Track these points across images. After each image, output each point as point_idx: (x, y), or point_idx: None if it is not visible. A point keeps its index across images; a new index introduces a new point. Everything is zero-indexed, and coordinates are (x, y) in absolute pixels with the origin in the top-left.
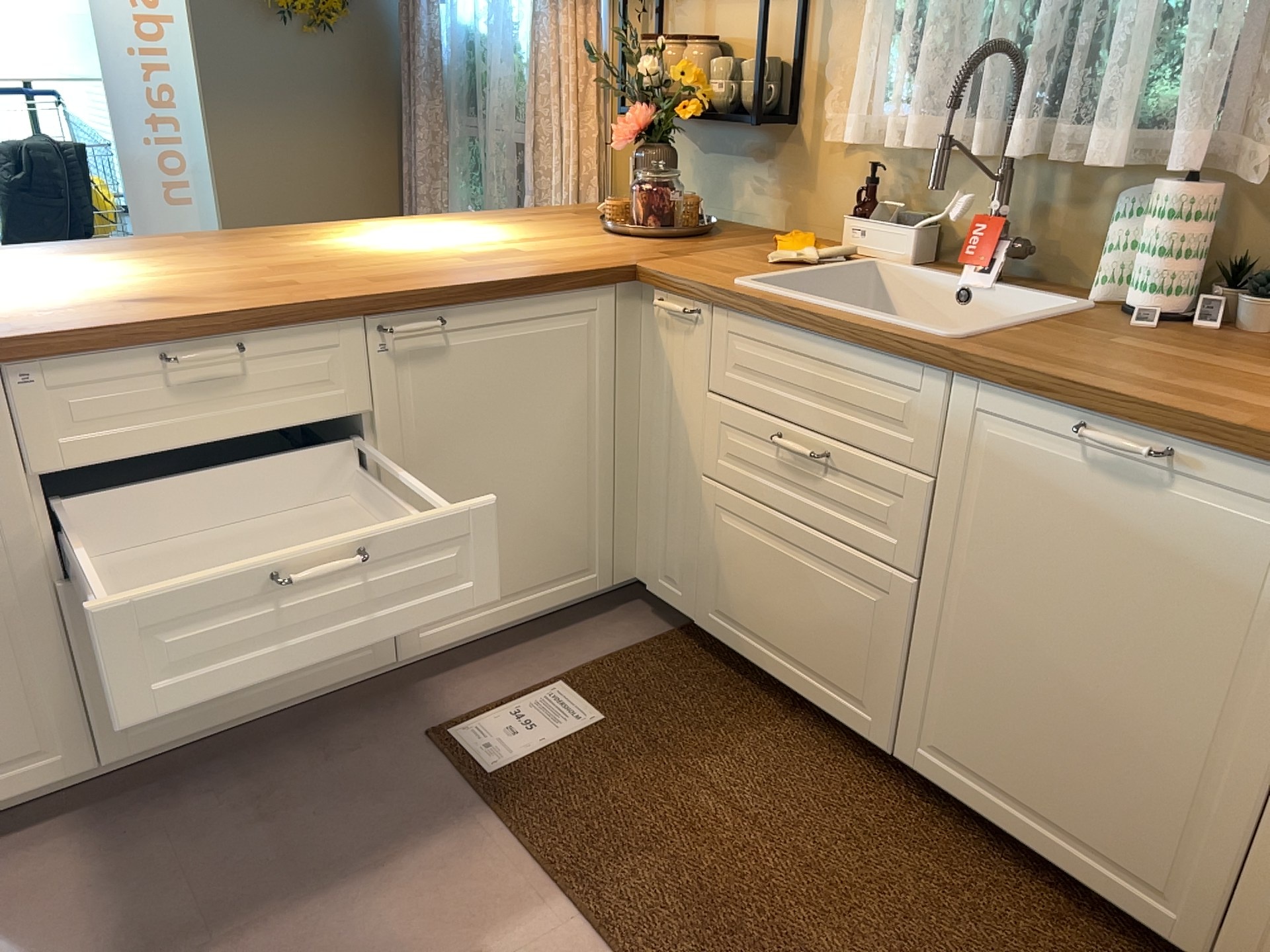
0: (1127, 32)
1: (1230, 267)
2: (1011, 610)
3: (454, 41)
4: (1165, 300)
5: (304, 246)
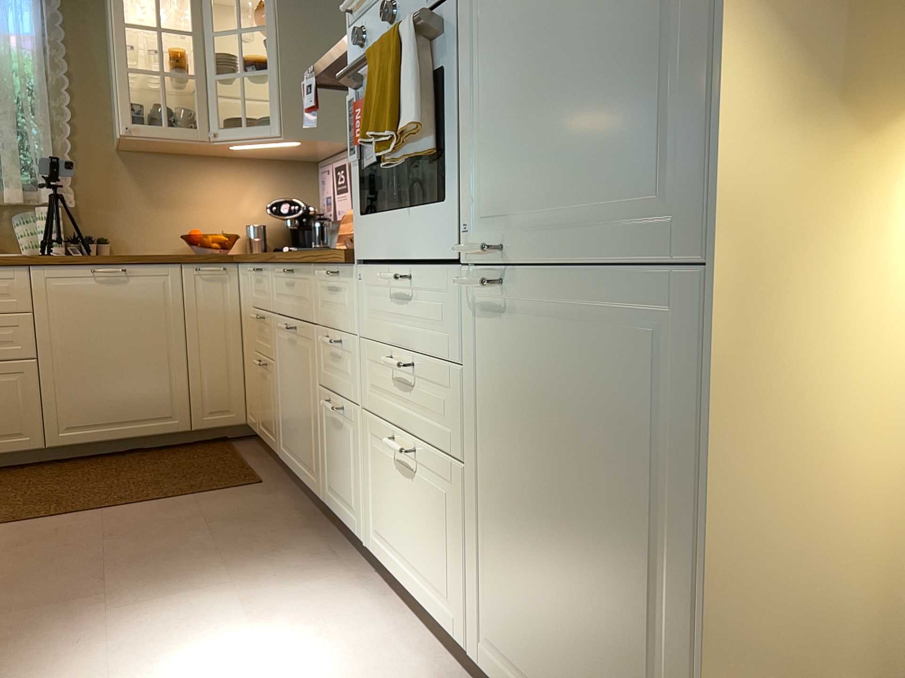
0: (10, 153)
1: (70, 238)
2: (85, 349)
3: None
4: (60, 248)
5: None
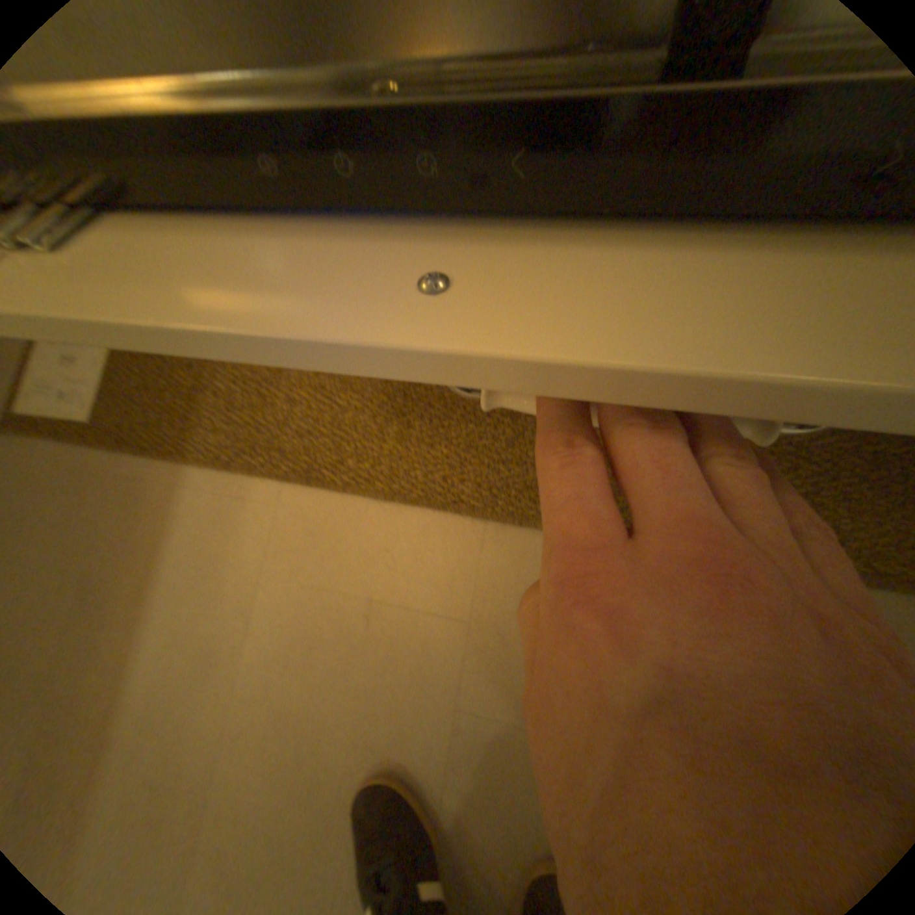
0: None
1: None
2: None
3: None
4: None
5: None
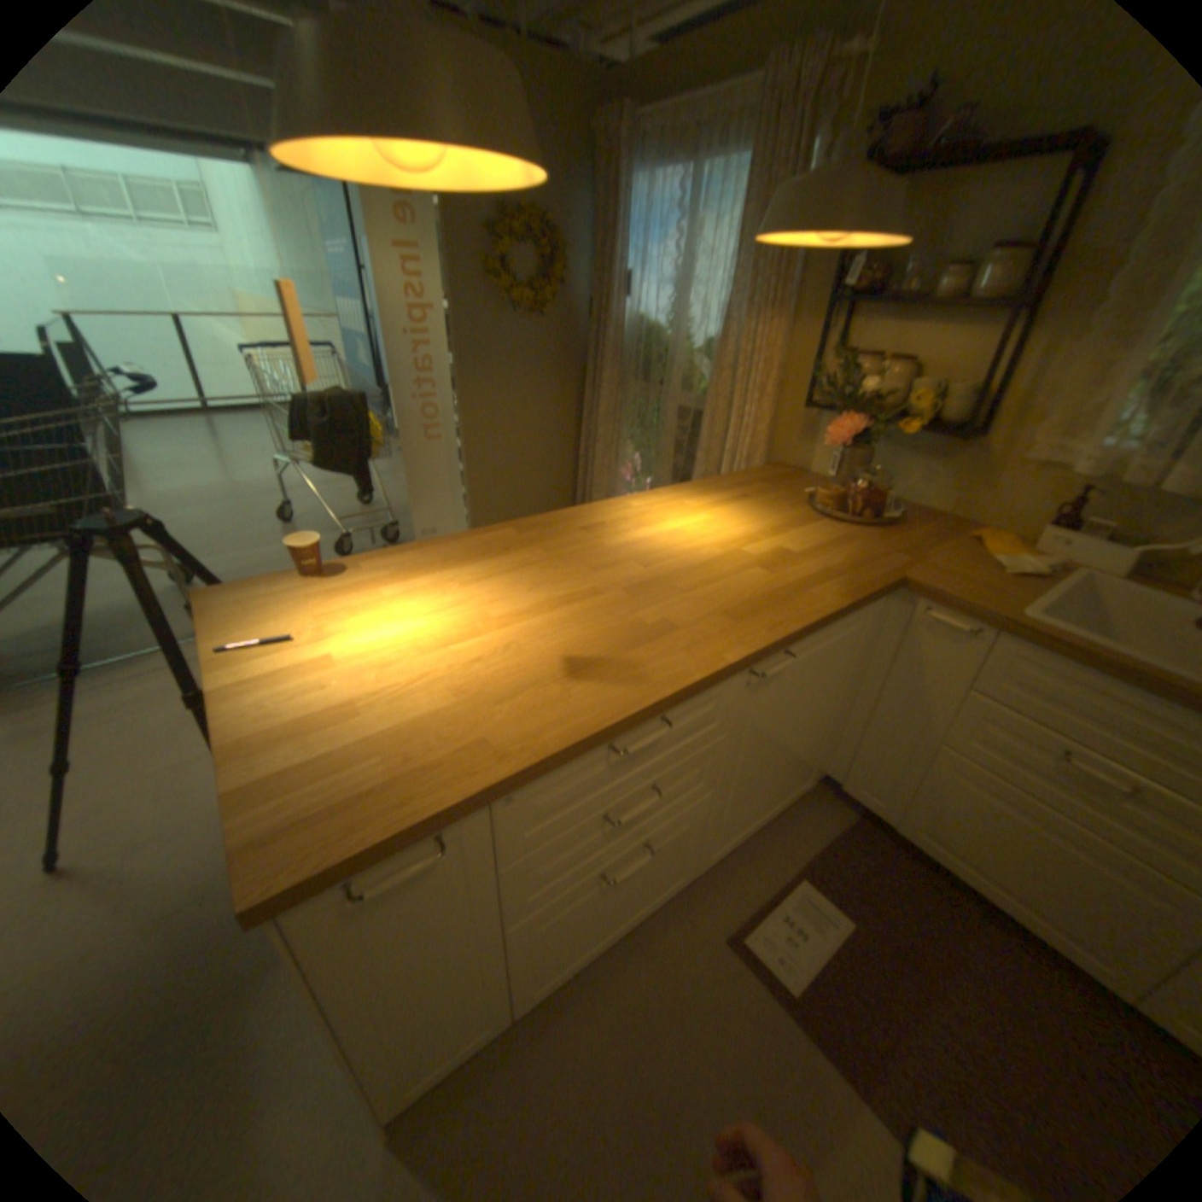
0: None
1: None
2: None
3: (635, 324)
4: None
5: (616, 544)
